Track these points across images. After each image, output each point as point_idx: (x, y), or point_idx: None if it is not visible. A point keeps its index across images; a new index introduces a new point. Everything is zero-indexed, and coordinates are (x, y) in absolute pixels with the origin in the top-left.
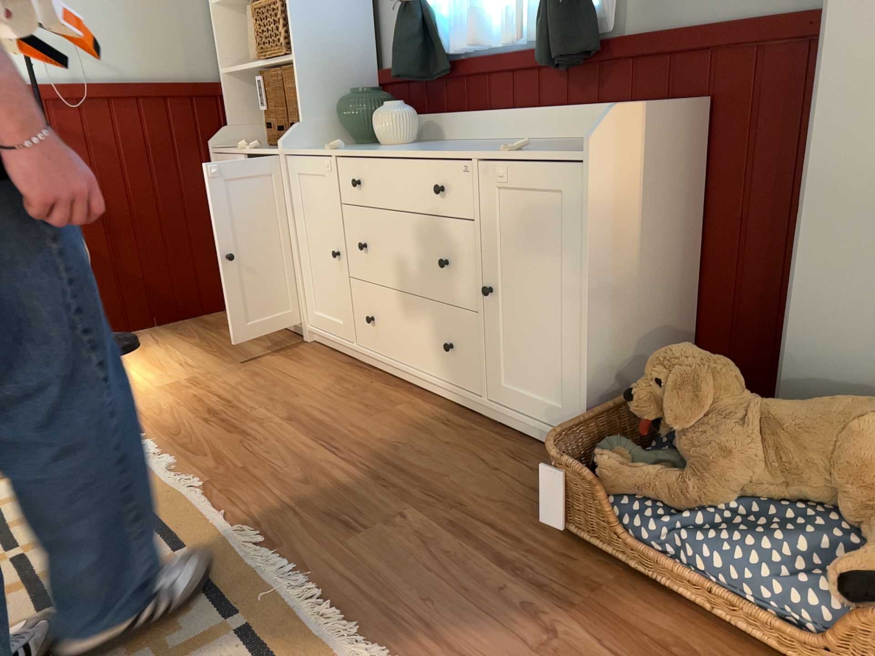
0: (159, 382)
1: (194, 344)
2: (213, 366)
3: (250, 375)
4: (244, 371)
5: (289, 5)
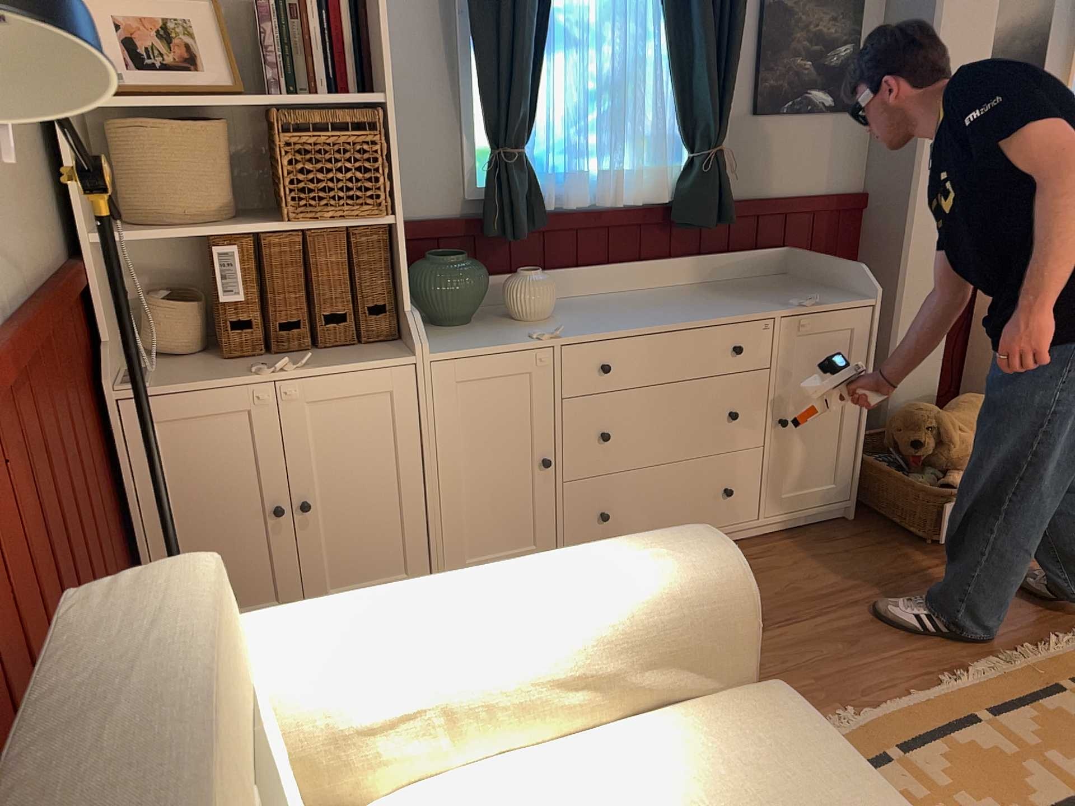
0: None
1: None
2: None
3: None
4: None
5: (393, 144)
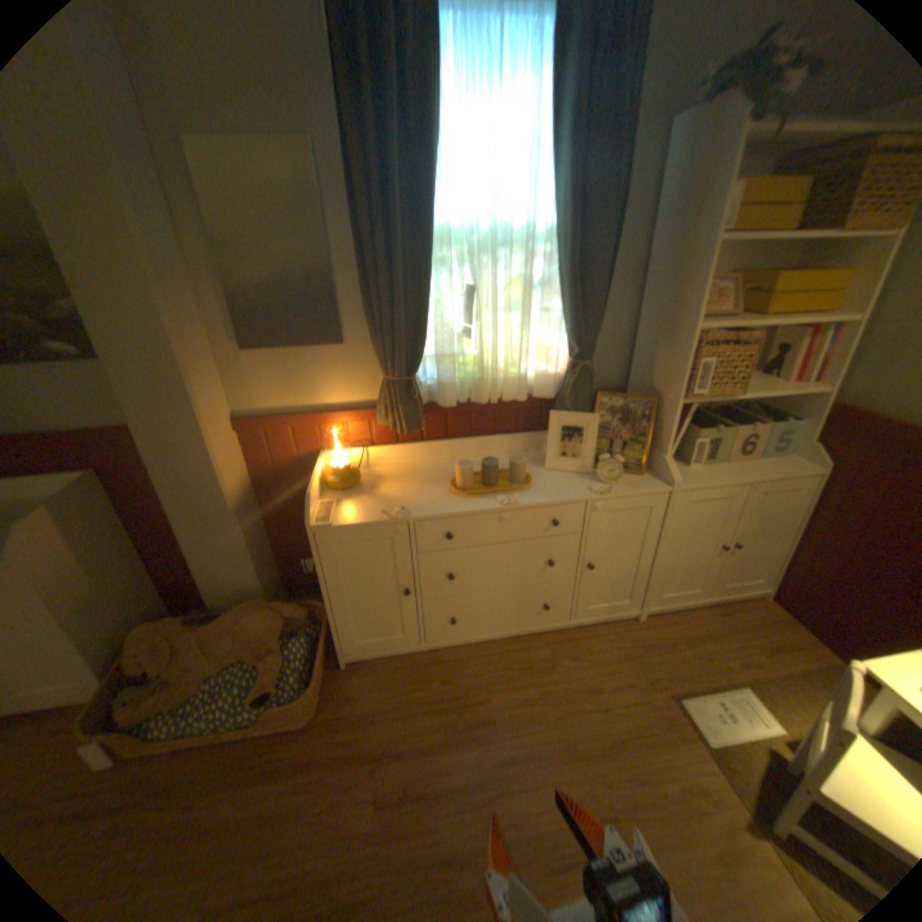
0: None
1: None
2: None
3: None
4: None
5: None
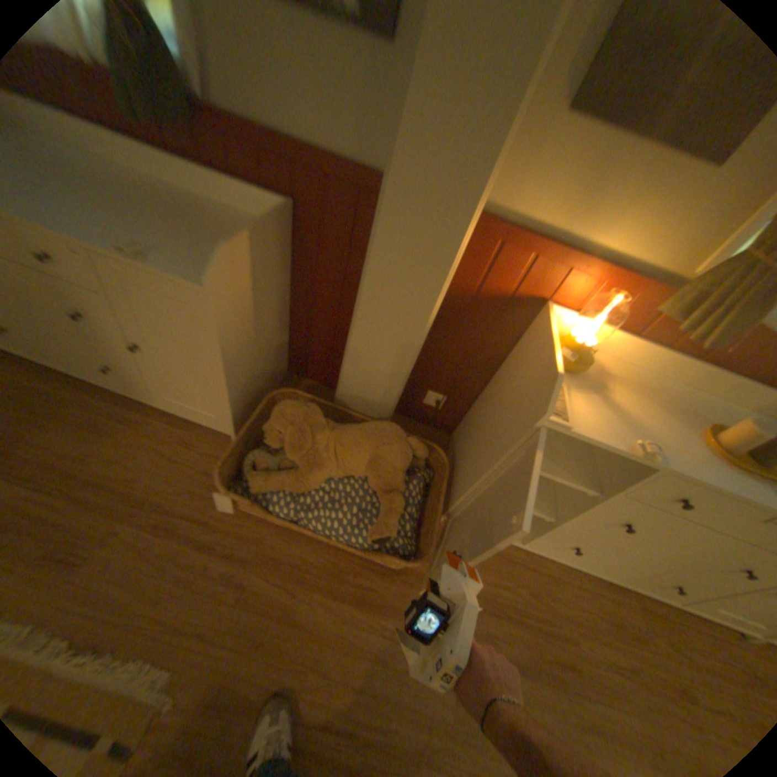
0: None
1: None
2: None
3: None
4: None
5: None
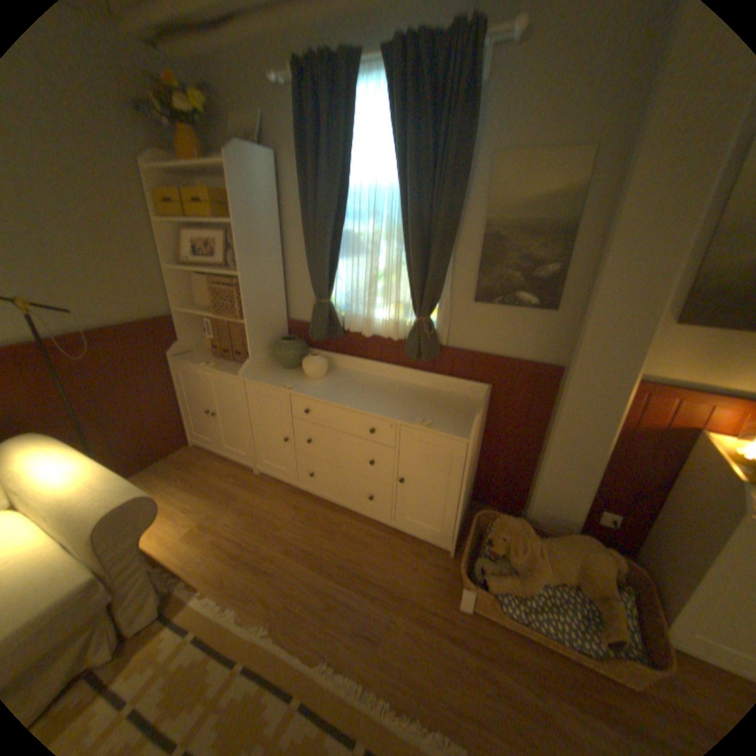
0: (177, 533)
1: (180, 488)
2: (207, 509)
3: (238, 514)
4: (231, 511)
5: (244, 293)
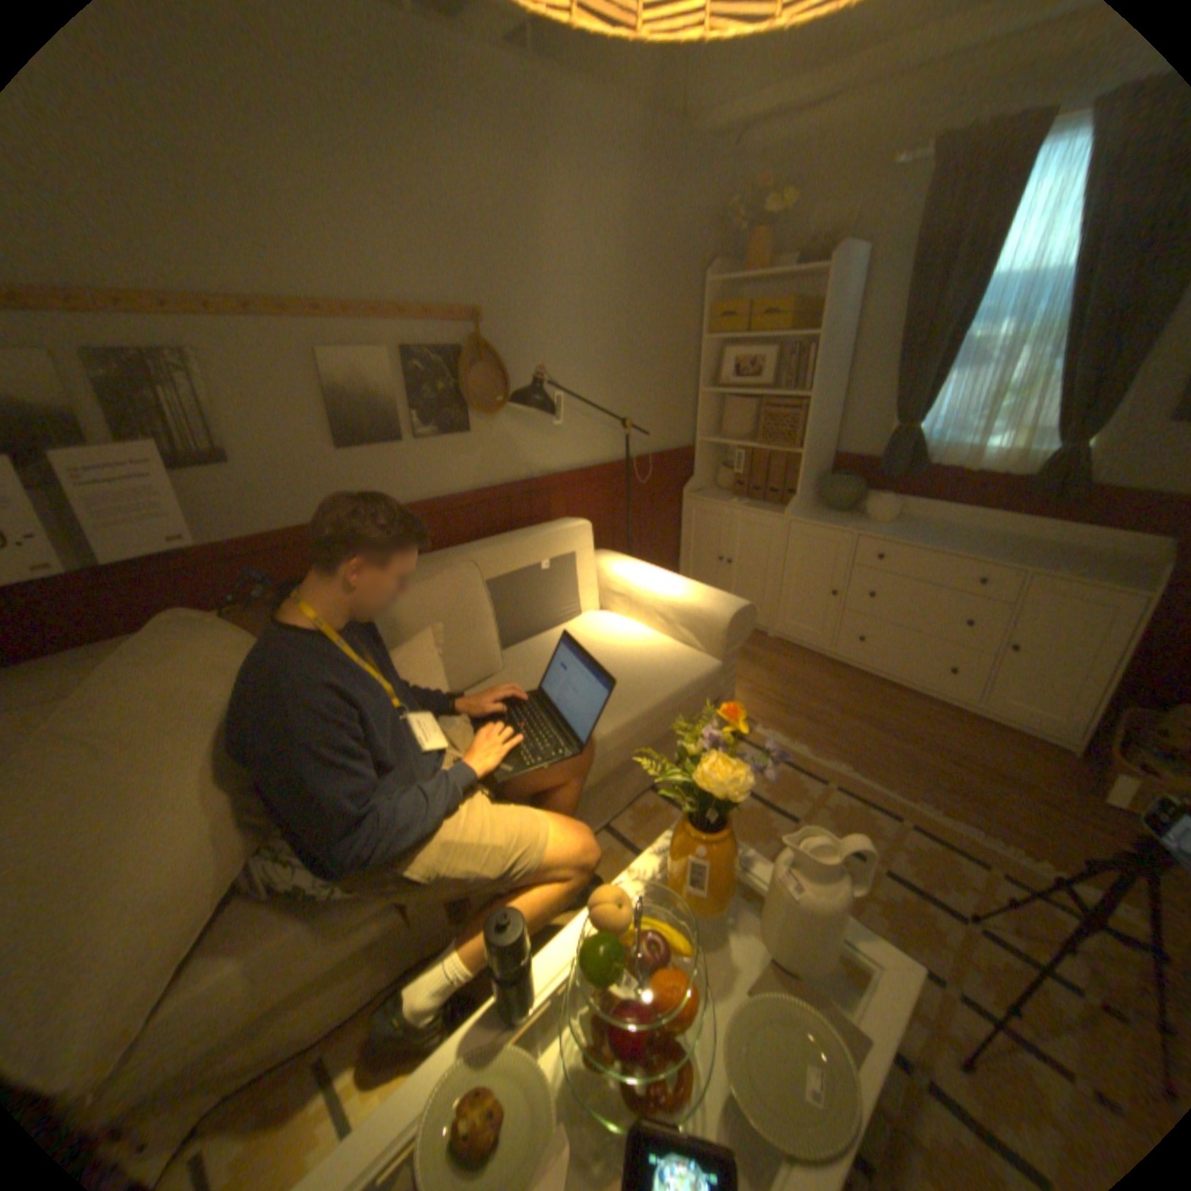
0: None
1: None
2: None
3: (766, 670)
4: (758, 667)
5: (810, 417)
